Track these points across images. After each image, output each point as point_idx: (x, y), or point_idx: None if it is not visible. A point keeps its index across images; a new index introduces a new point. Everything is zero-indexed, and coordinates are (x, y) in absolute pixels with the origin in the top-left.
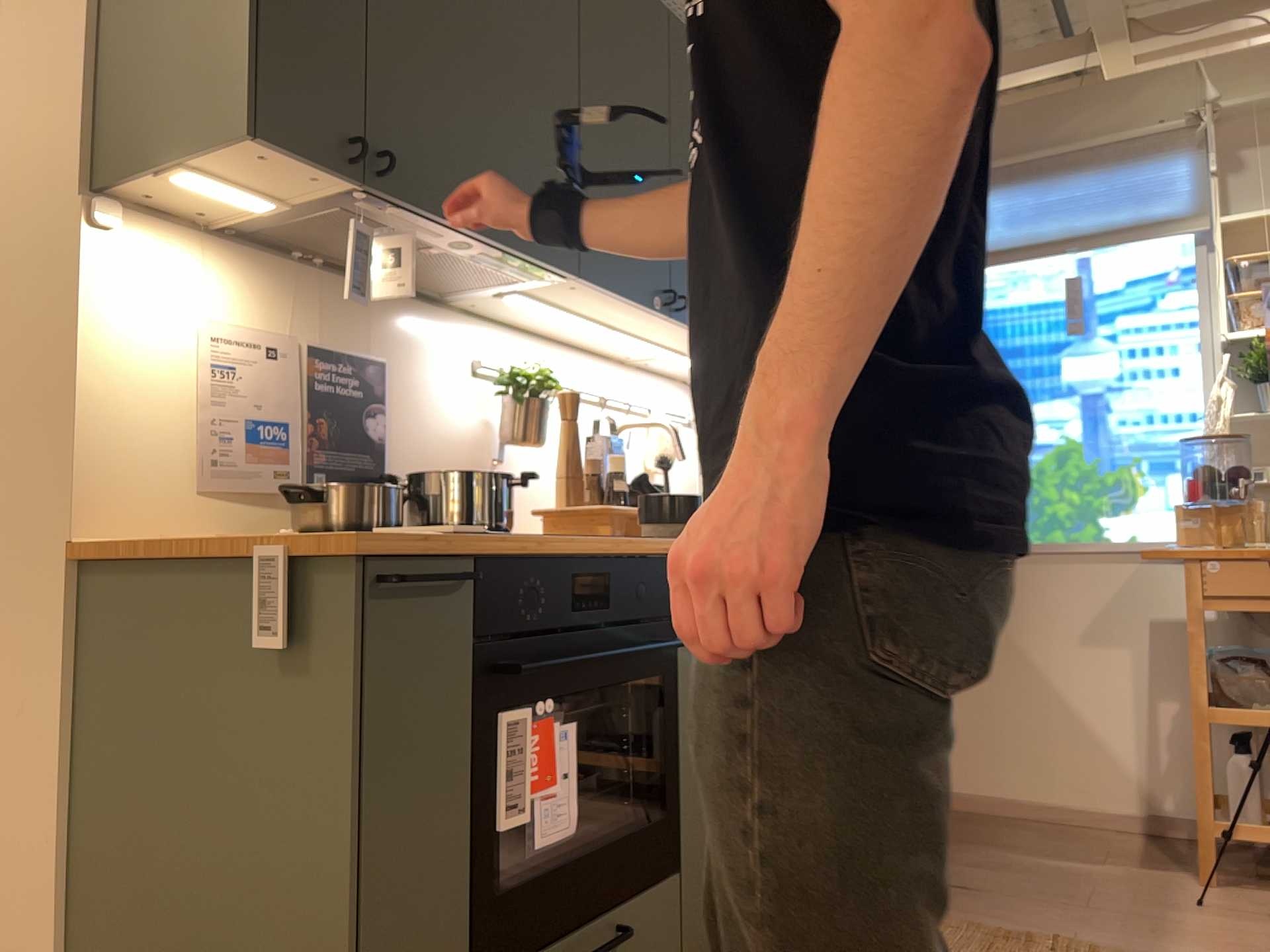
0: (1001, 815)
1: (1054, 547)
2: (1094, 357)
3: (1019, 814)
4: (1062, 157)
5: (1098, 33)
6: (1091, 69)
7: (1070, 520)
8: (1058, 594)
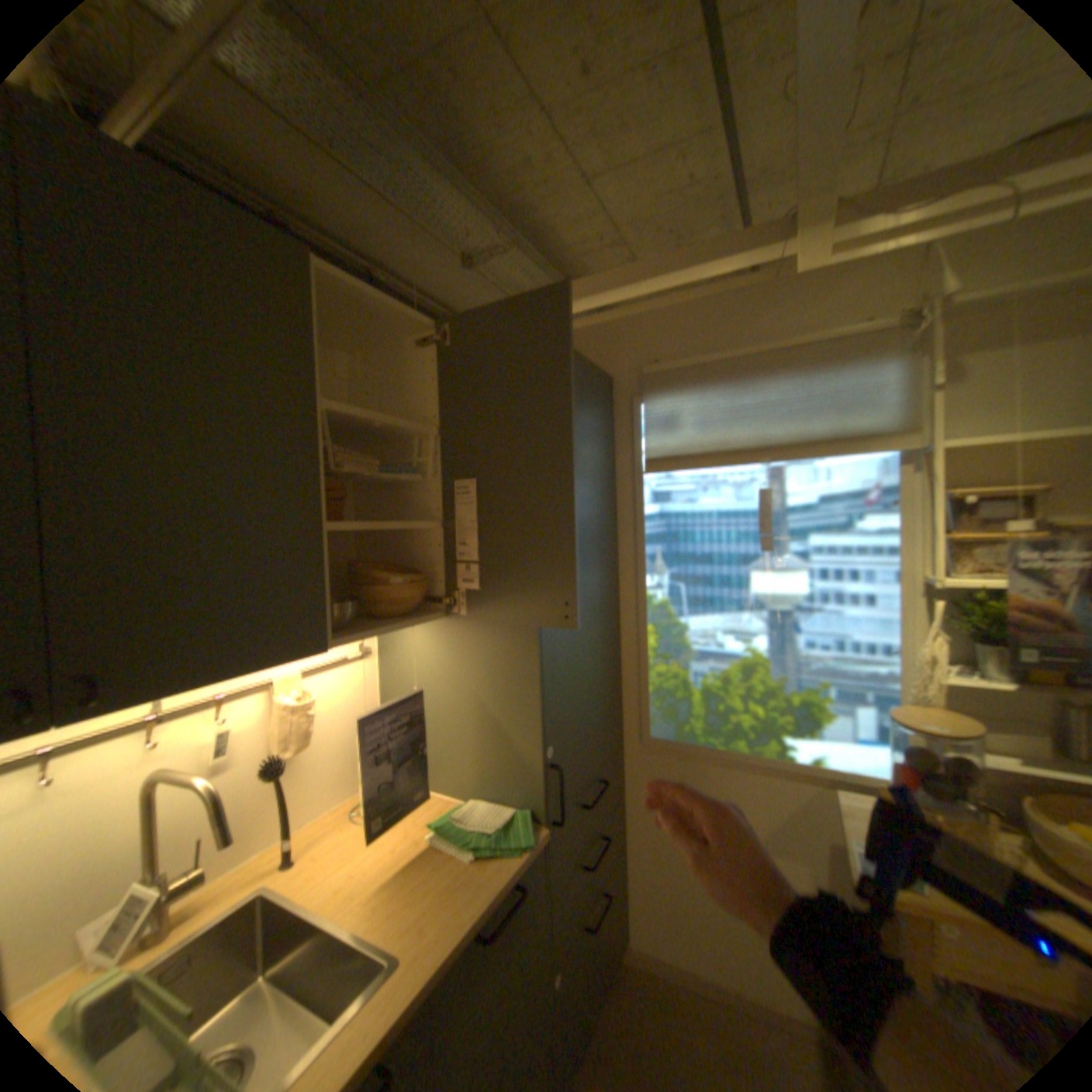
0: (680, 990)
1: (736, 758)
2: (783, 574)
3: (697, 992)
4: (758, 356)
5: (807, 209)
6: (789, 257)
7: (753, 734)
8: (739, 801)
